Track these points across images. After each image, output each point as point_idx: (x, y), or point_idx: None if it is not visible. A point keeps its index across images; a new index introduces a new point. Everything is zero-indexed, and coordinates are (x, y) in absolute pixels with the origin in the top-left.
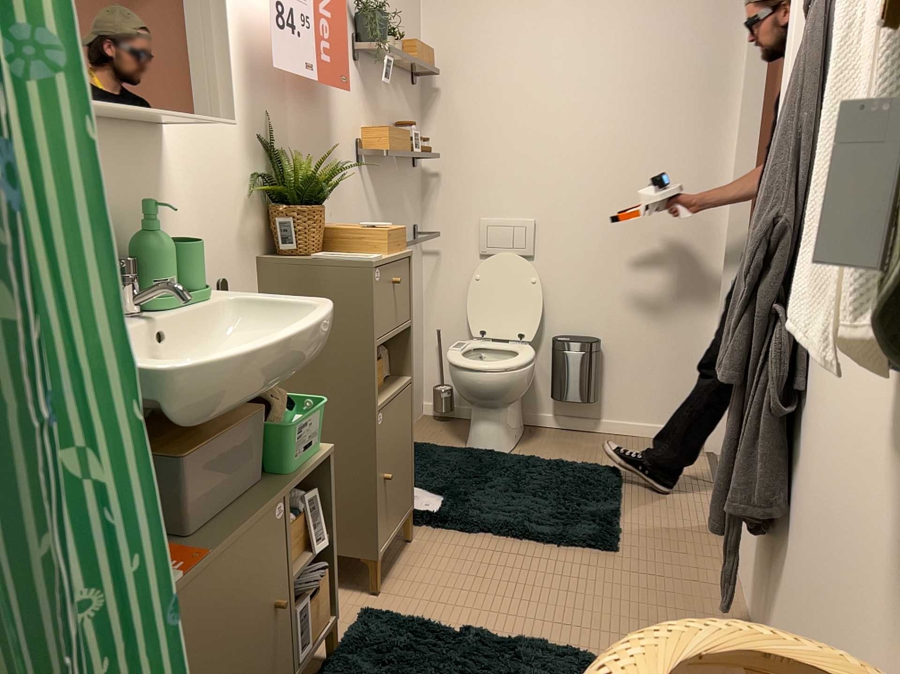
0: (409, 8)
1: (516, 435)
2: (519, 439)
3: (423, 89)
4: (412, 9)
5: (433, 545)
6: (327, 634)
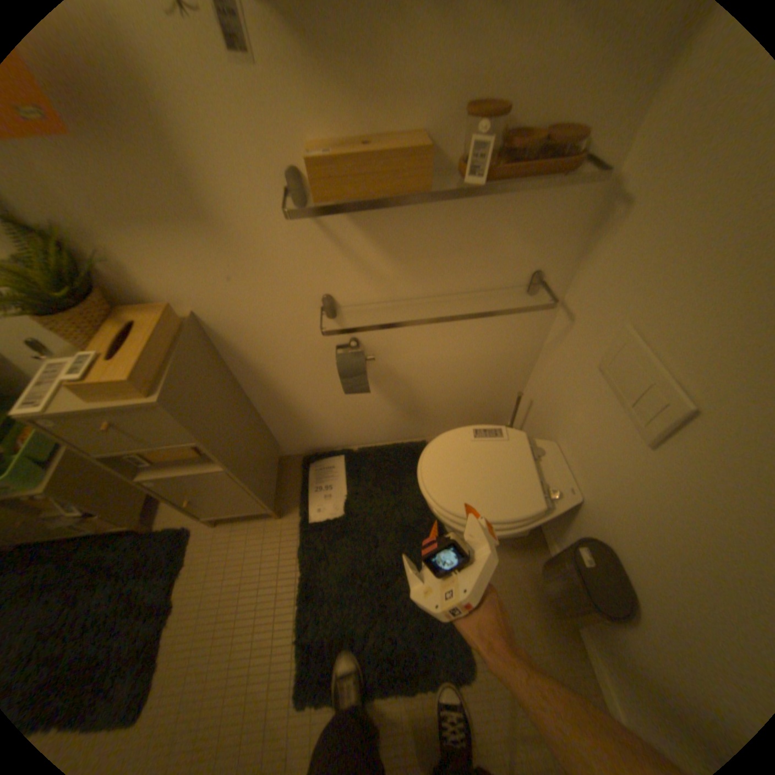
0: None
1: None
2: None
3: None
4: None
5: (273, 536)
6: (116, 531)
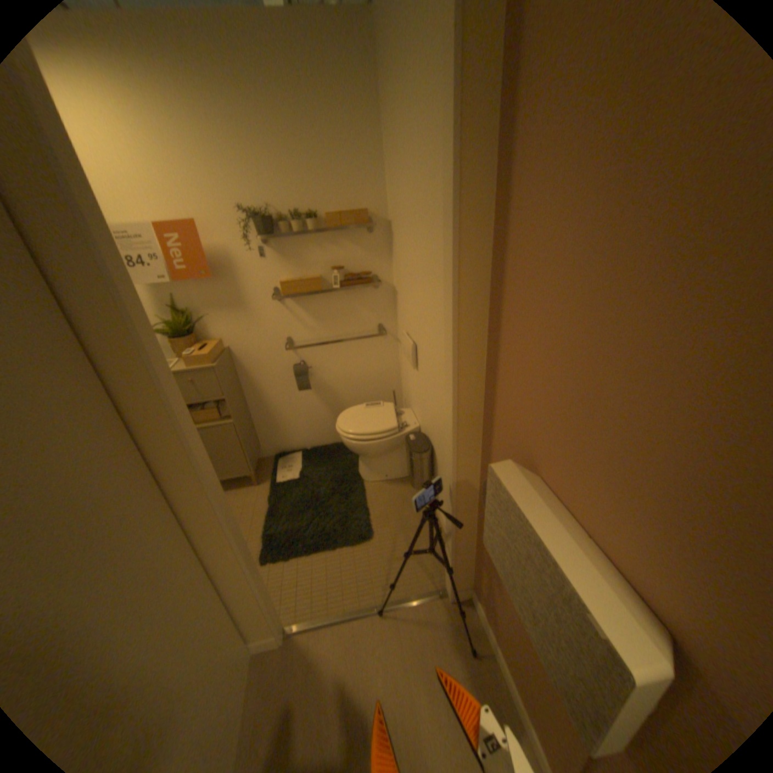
0: (356, 172)
1: (385, 475)
2: (390, 478)
3: (387, 228)
4: (361, 172)
5: (252, 495)
6: None
